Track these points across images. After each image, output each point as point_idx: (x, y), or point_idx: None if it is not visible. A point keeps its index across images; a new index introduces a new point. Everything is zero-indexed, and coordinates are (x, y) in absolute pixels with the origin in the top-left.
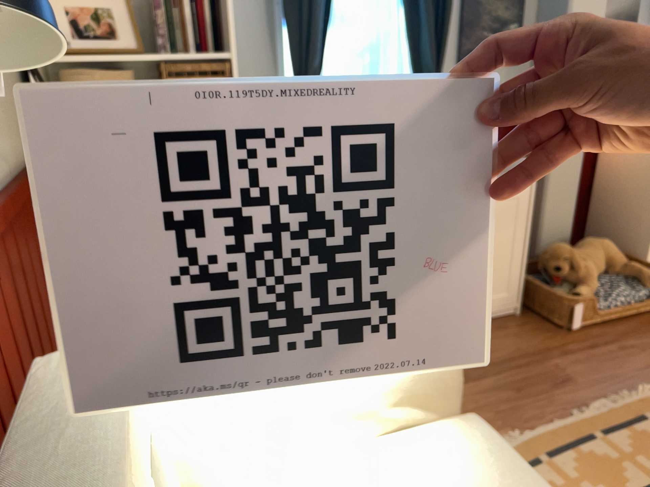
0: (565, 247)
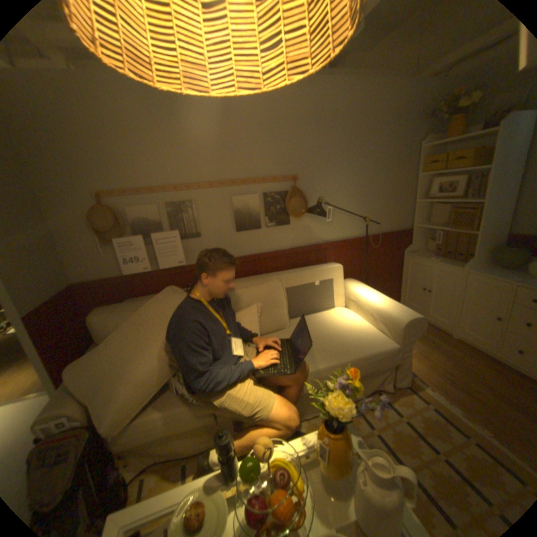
0: None
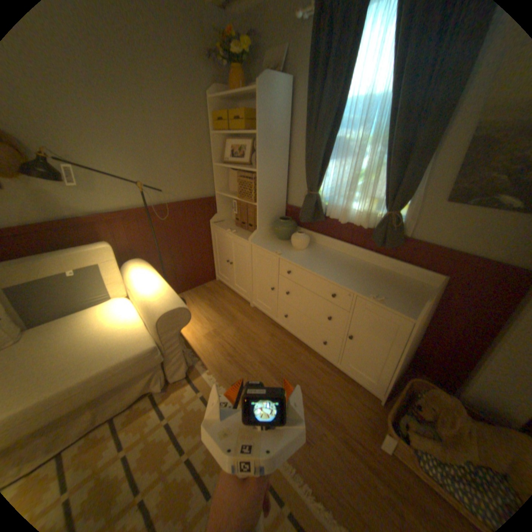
0: (449, 401)
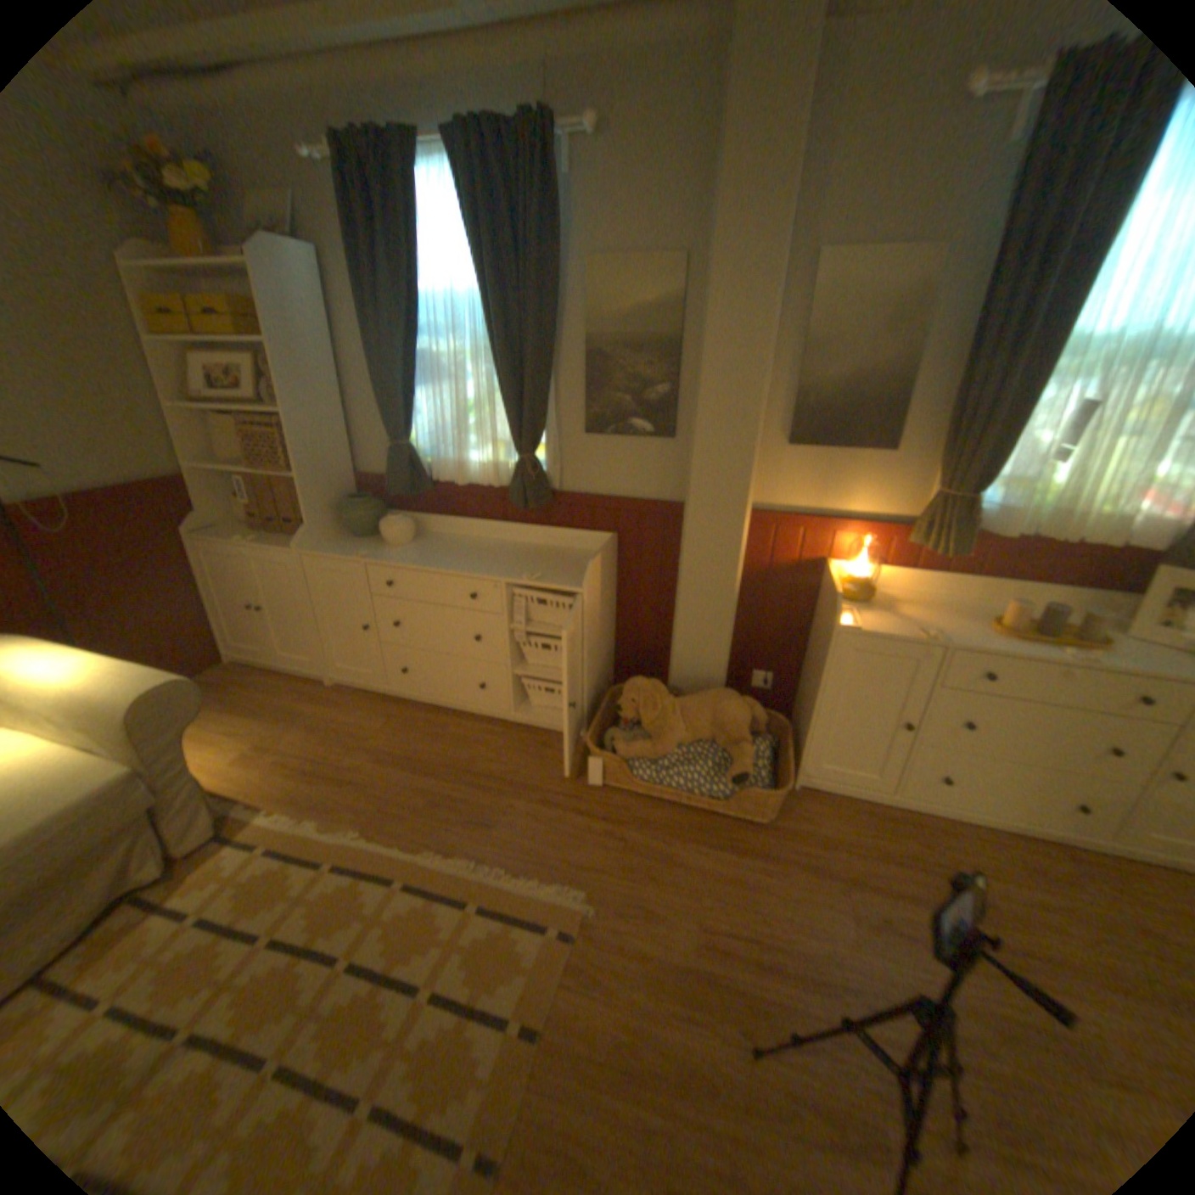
0: (645, 684)
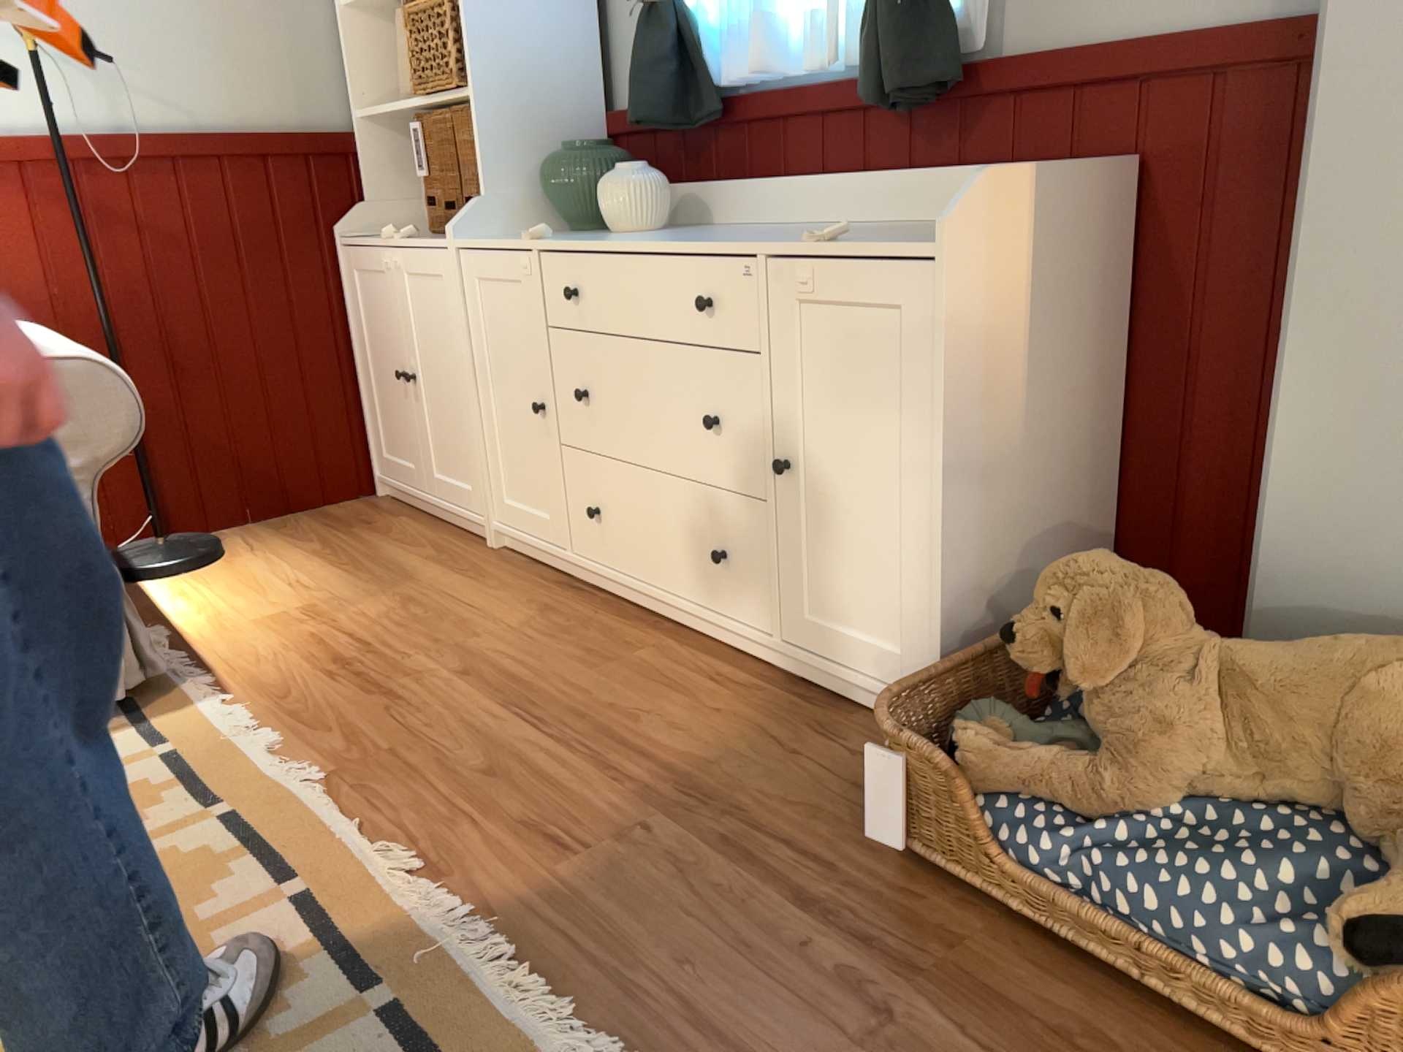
0: (1105, 567)
